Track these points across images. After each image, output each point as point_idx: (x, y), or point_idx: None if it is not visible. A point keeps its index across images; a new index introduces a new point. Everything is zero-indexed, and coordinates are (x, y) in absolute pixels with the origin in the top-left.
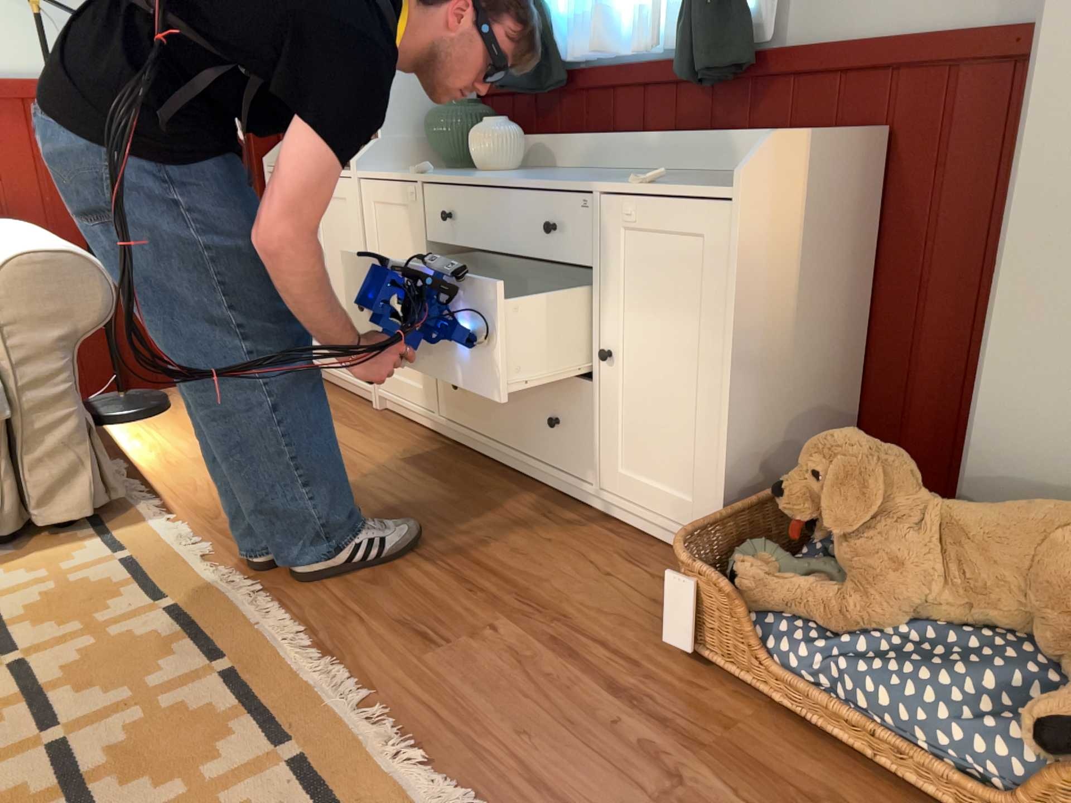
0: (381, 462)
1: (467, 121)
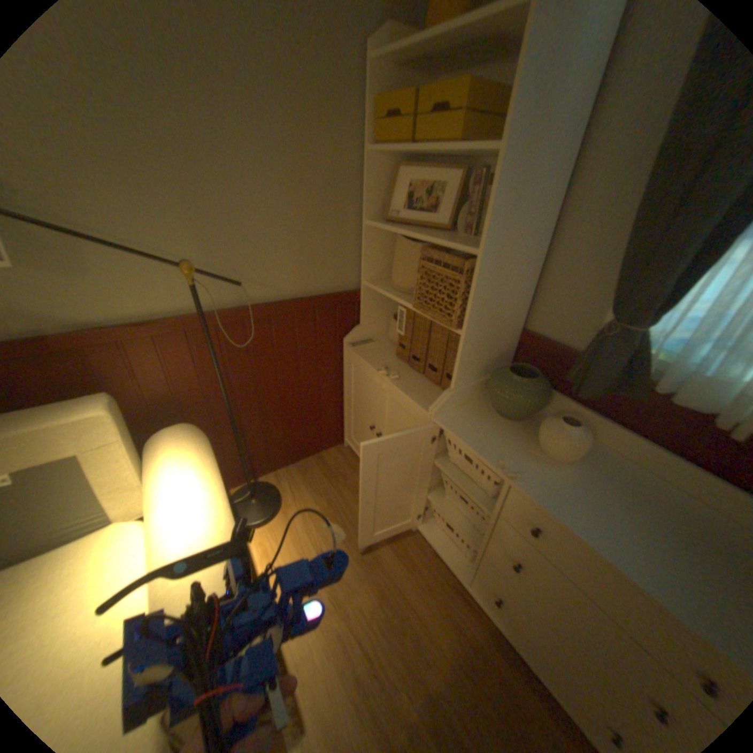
0: (437, 636)
1: (538, 400)
